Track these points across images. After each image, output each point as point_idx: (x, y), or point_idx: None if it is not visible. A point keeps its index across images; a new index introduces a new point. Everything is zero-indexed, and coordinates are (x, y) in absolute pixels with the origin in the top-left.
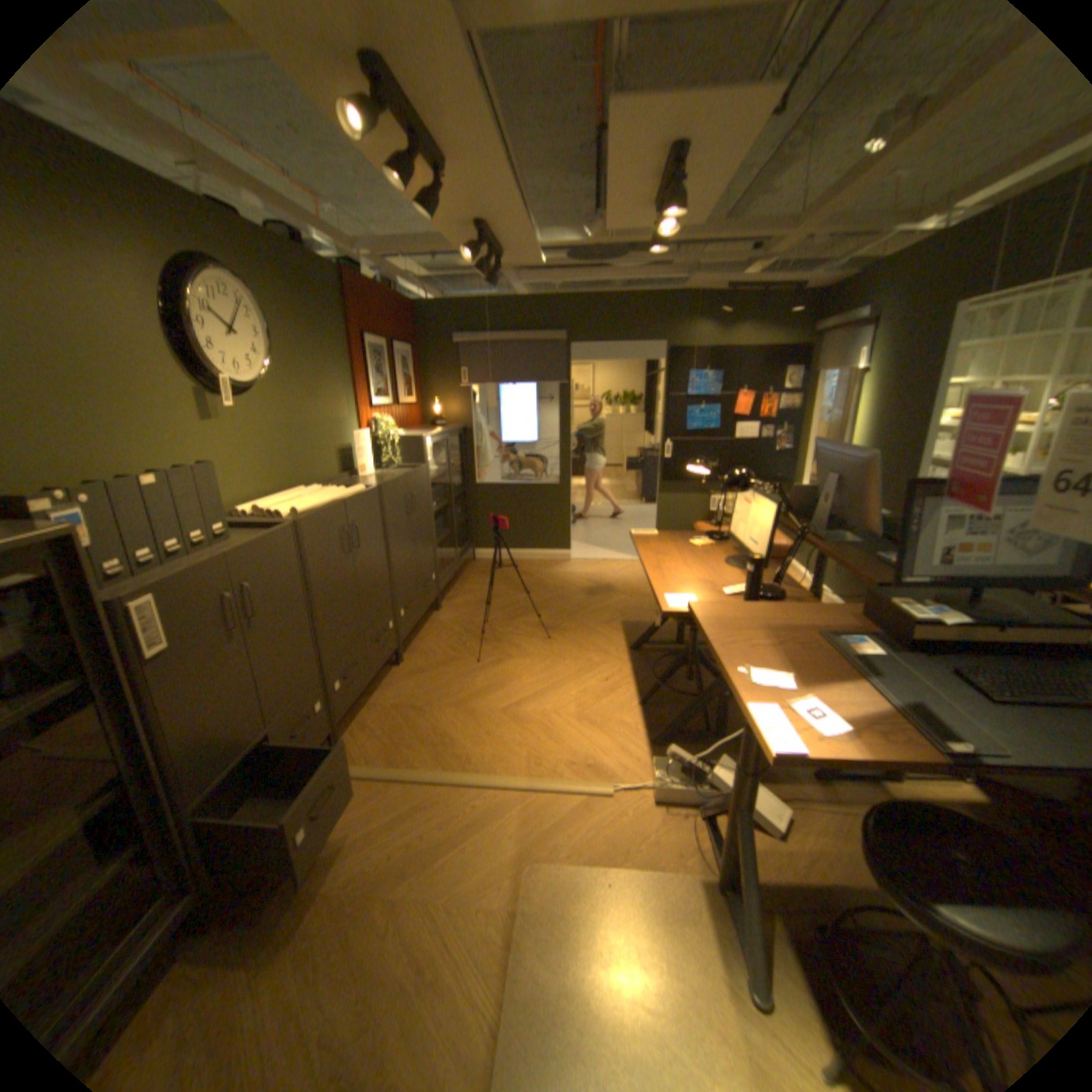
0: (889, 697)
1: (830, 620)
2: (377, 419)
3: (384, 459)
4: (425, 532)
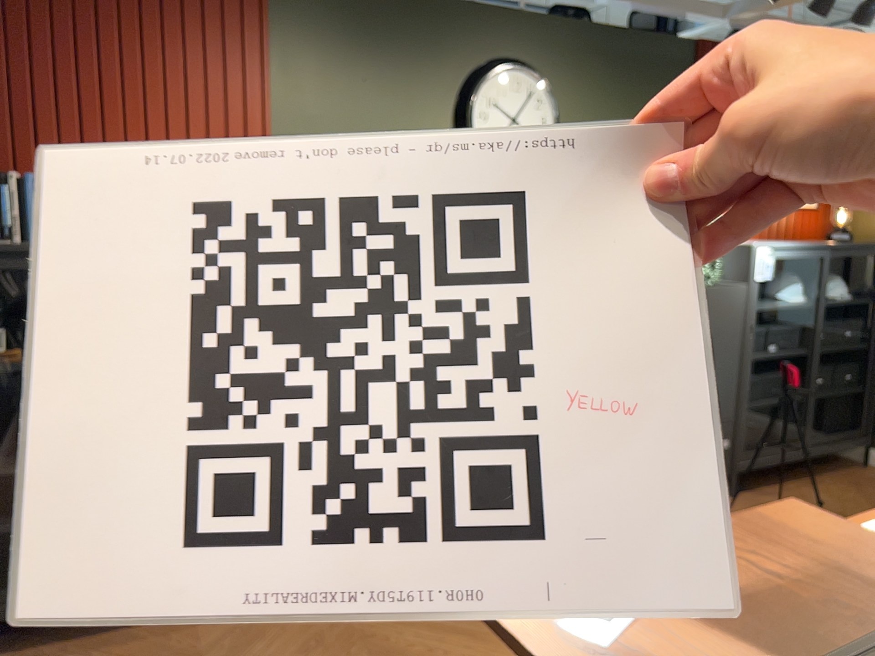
0: None
1: None
2: None
3: None
4: (721, 375)
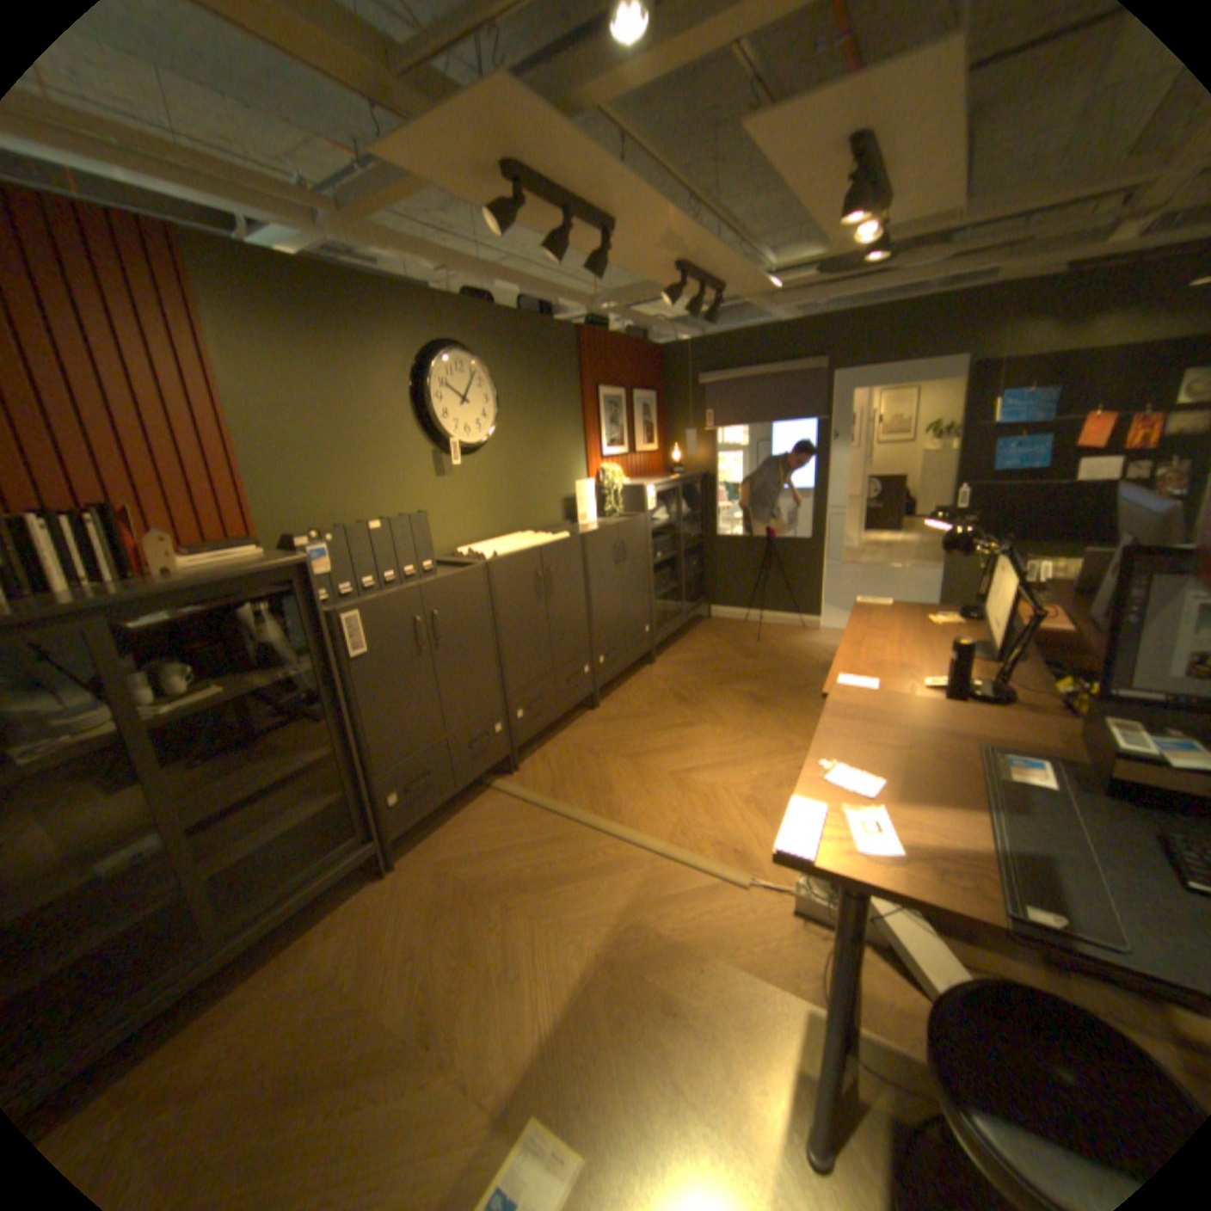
0: (1006, 835)
1: (1022, 732)
2: (604, 470)
3: (606, 510)
4: (639, 583)
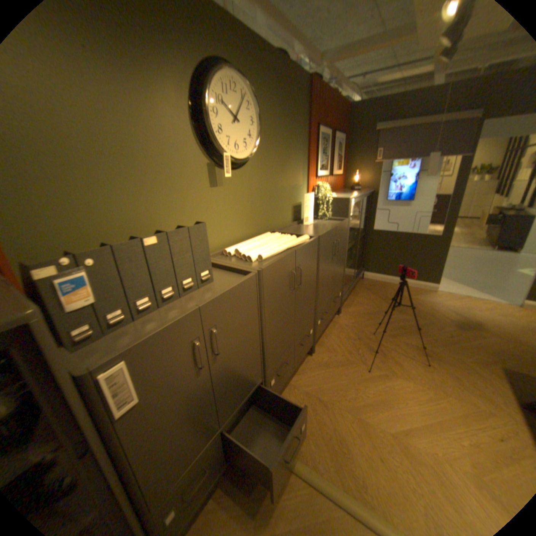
0: None
1: None
2: (319, 185)
3: (320, 213)
4: (340, 265)
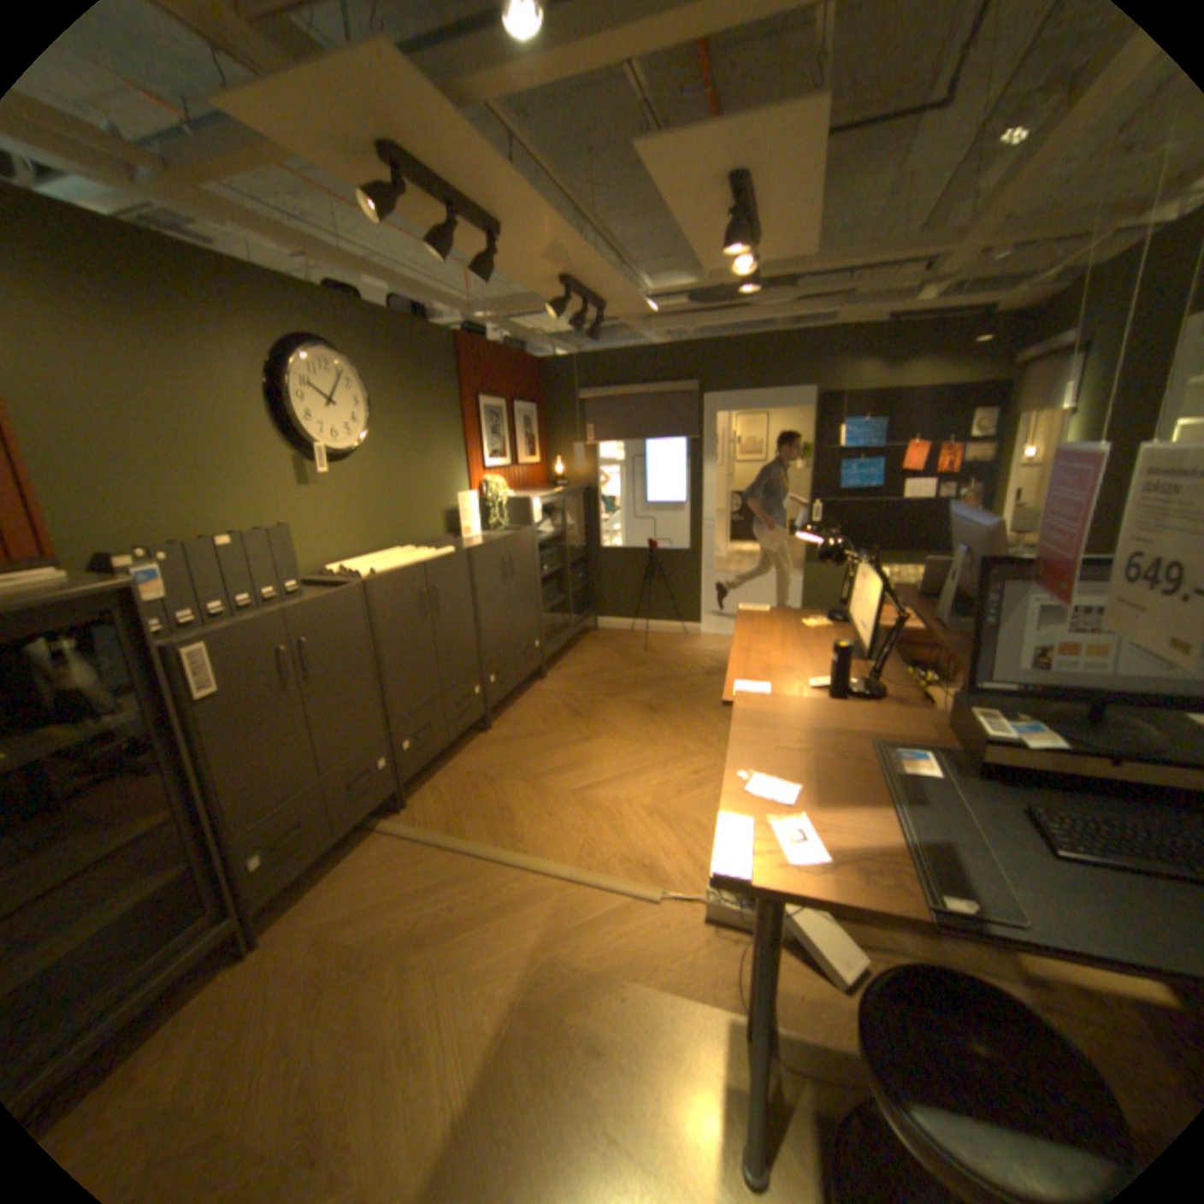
0: (912, 827)
1: (902, 726)
2: (488, 482)
3: (491, 523)
4: (528, 597)
